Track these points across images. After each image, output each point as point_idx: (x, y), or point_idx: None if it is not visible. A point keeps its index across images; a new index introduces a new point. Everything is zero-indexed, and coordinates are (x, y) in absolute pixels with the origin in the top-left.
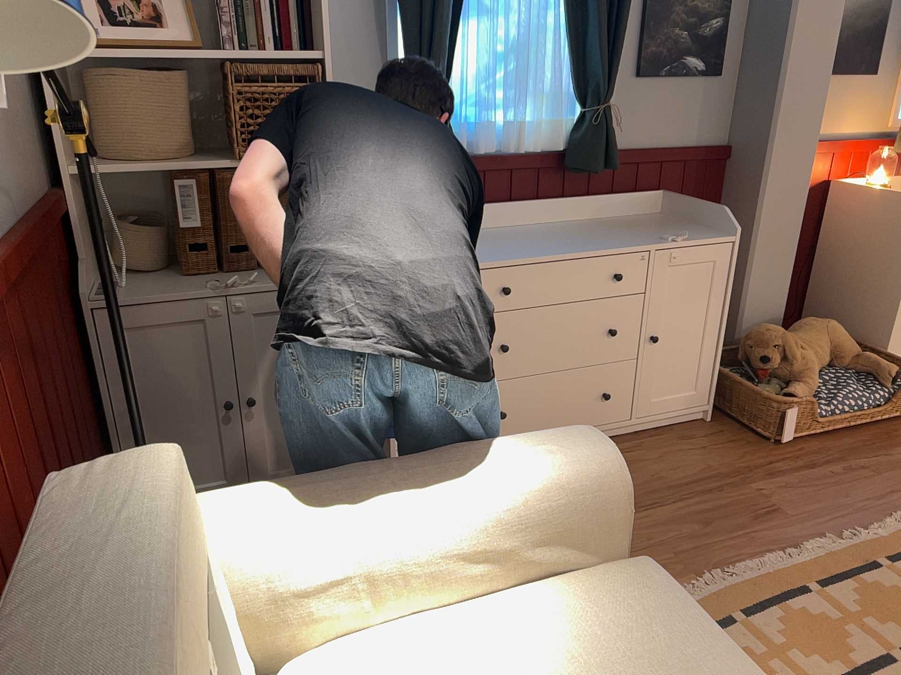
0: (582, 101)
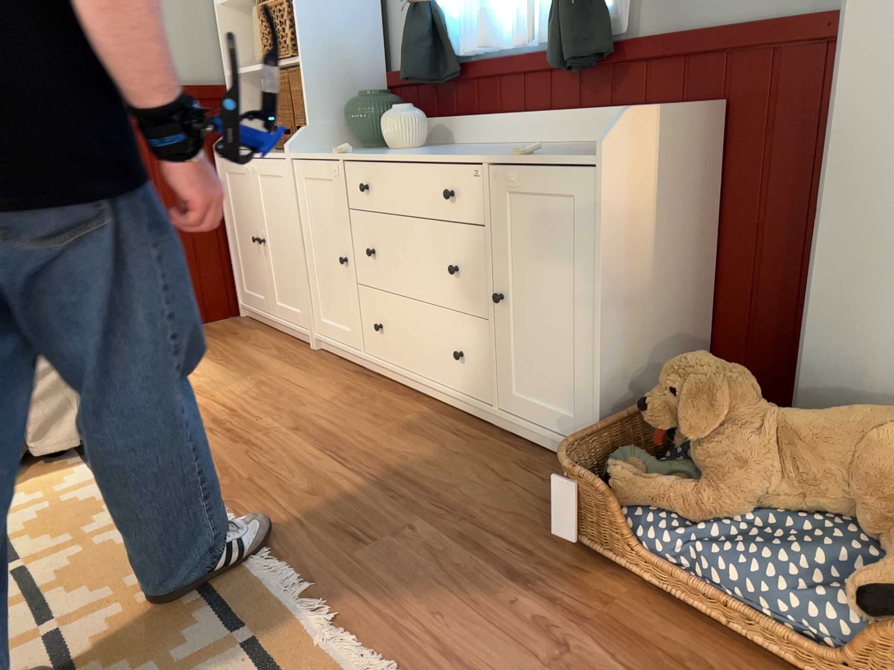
0: None
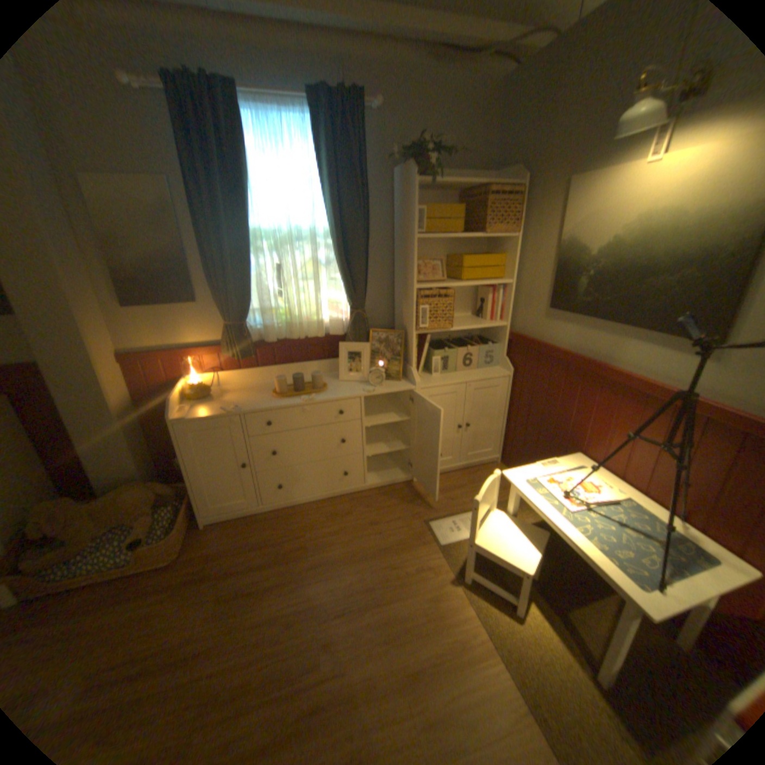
0: None
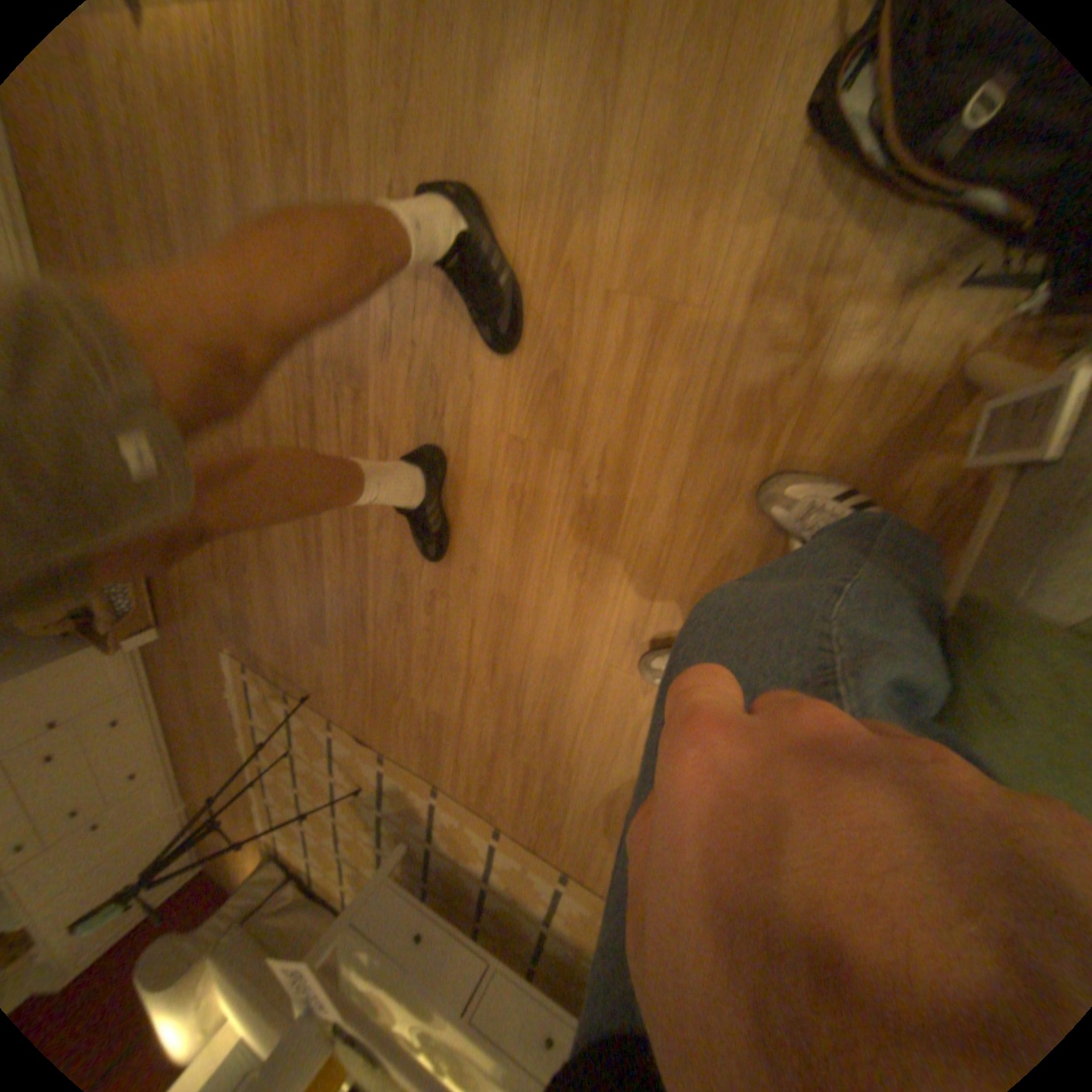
0: None
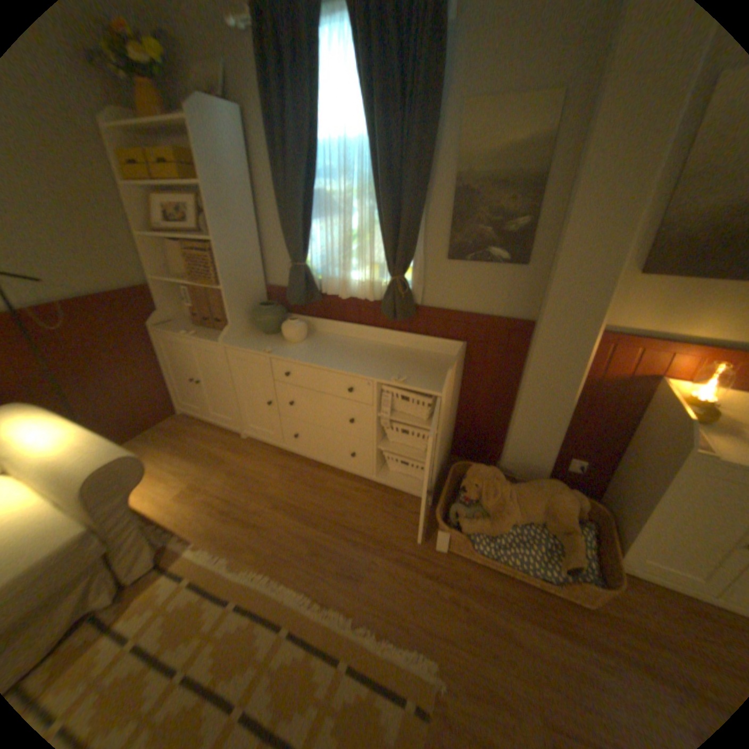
0: (390, 273)
